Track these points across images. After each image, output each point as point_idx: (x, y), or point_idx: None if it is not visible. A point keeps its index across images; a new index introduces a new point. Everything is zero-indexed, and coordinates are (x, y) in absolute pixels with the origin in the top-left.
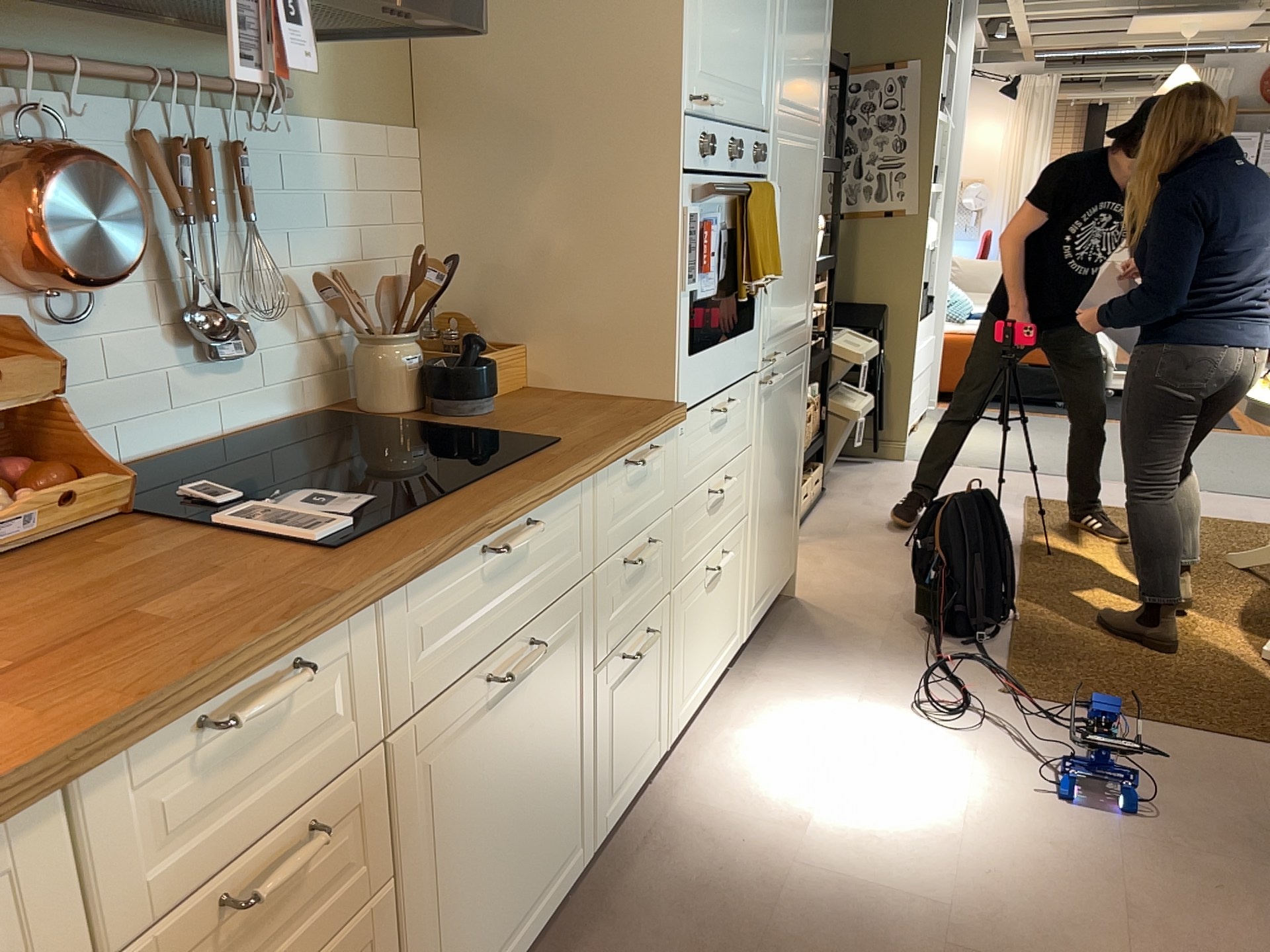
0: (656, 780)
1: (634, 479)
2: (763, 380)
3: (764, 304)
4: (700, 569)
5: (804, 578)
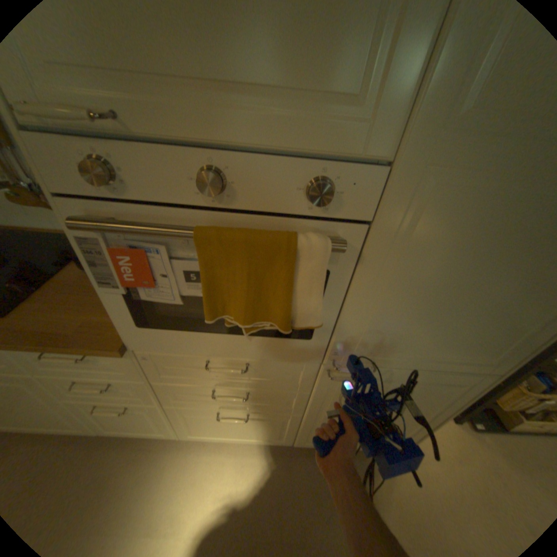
0: (181, 441)
1: (62, 360)
2: (330, 371)
3: (344, 329)
4: (208, 411)
5: (429, 459)
